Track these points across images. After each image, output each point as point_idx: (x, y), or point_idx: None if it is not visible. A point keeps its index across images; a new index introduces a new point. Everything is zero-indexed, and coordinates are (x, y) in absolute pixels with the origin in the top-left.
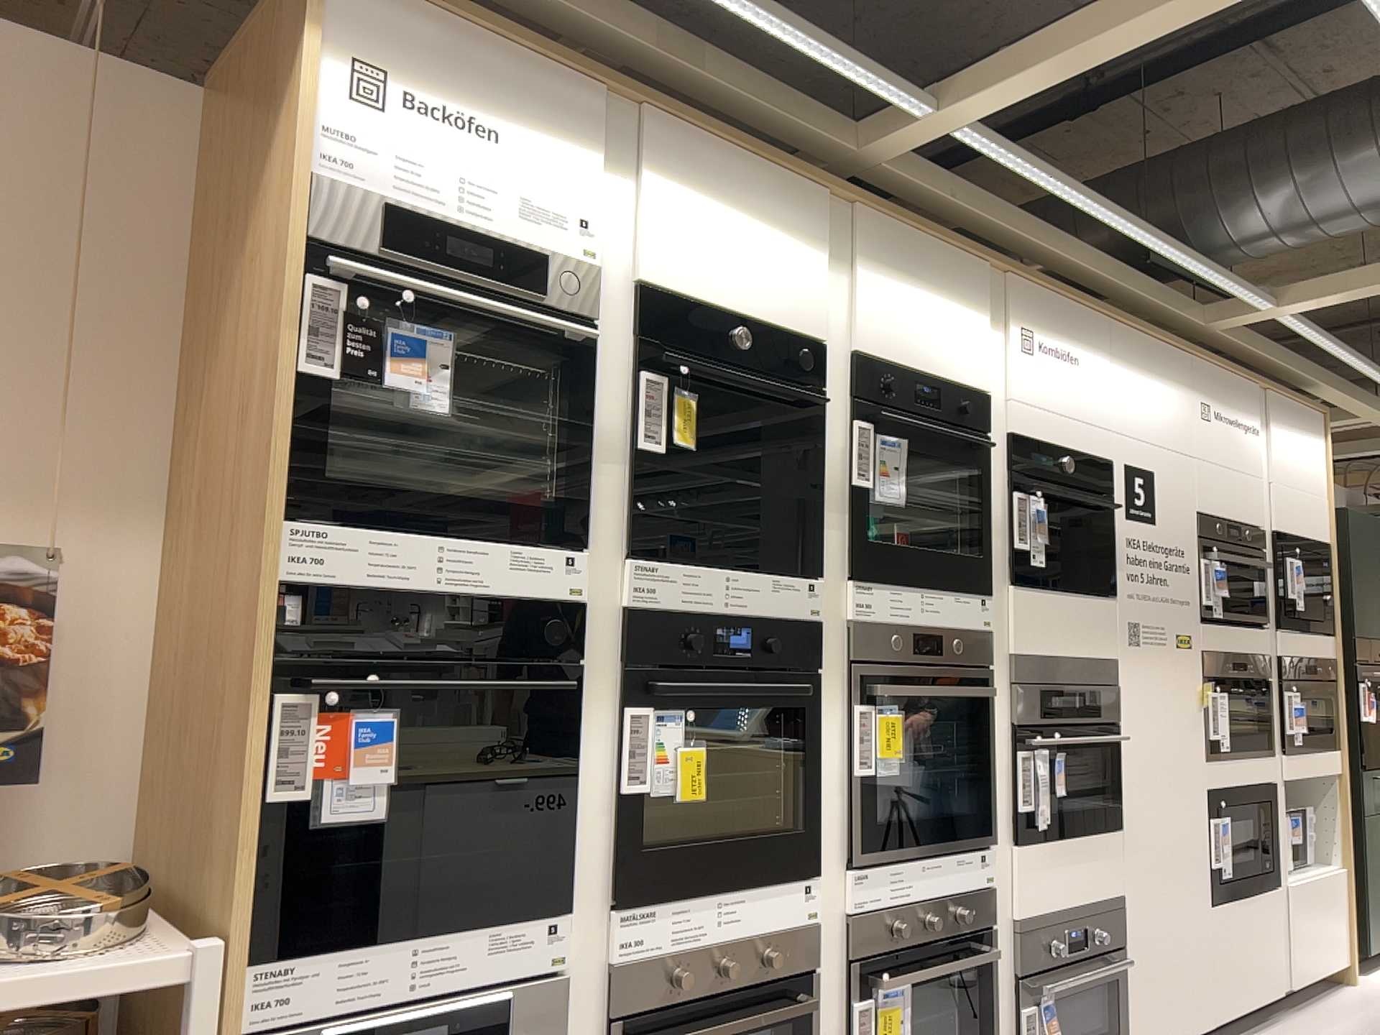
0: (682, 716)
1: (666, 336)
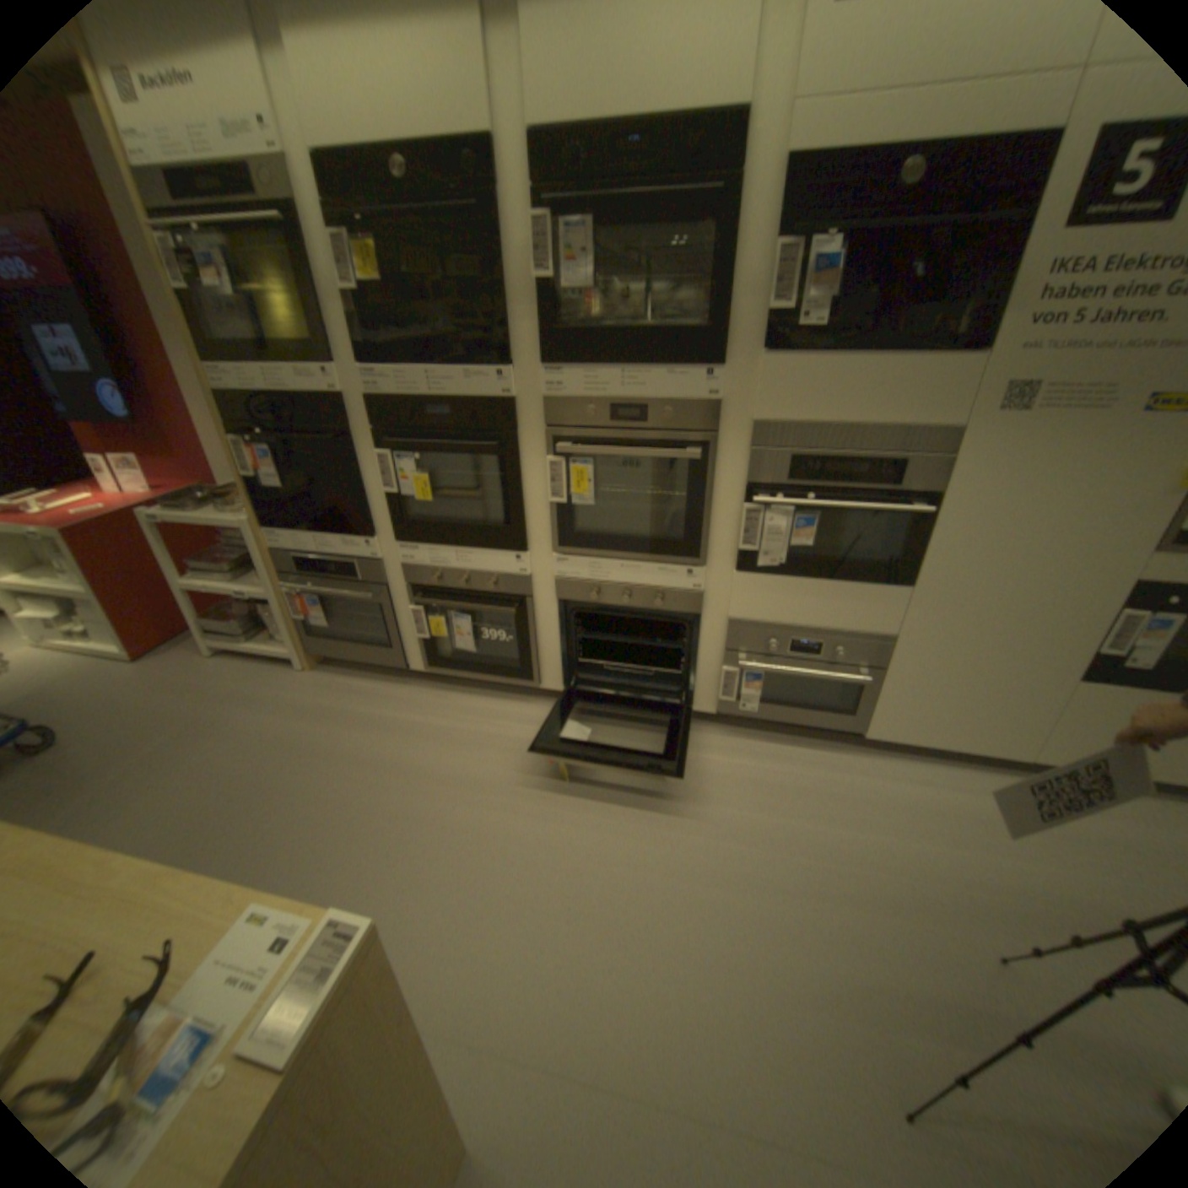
0: (412, 463)
1: (340, 189)
